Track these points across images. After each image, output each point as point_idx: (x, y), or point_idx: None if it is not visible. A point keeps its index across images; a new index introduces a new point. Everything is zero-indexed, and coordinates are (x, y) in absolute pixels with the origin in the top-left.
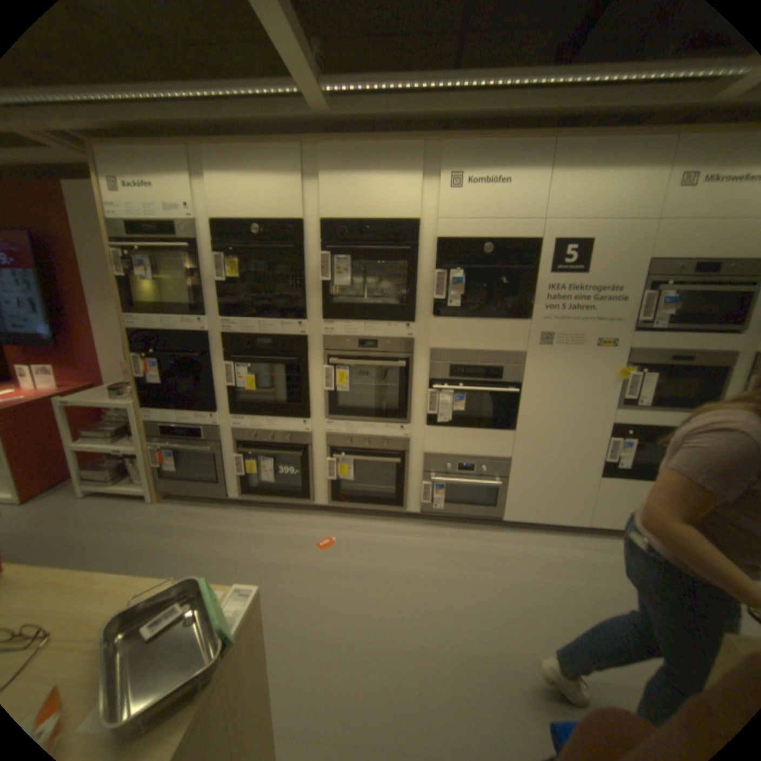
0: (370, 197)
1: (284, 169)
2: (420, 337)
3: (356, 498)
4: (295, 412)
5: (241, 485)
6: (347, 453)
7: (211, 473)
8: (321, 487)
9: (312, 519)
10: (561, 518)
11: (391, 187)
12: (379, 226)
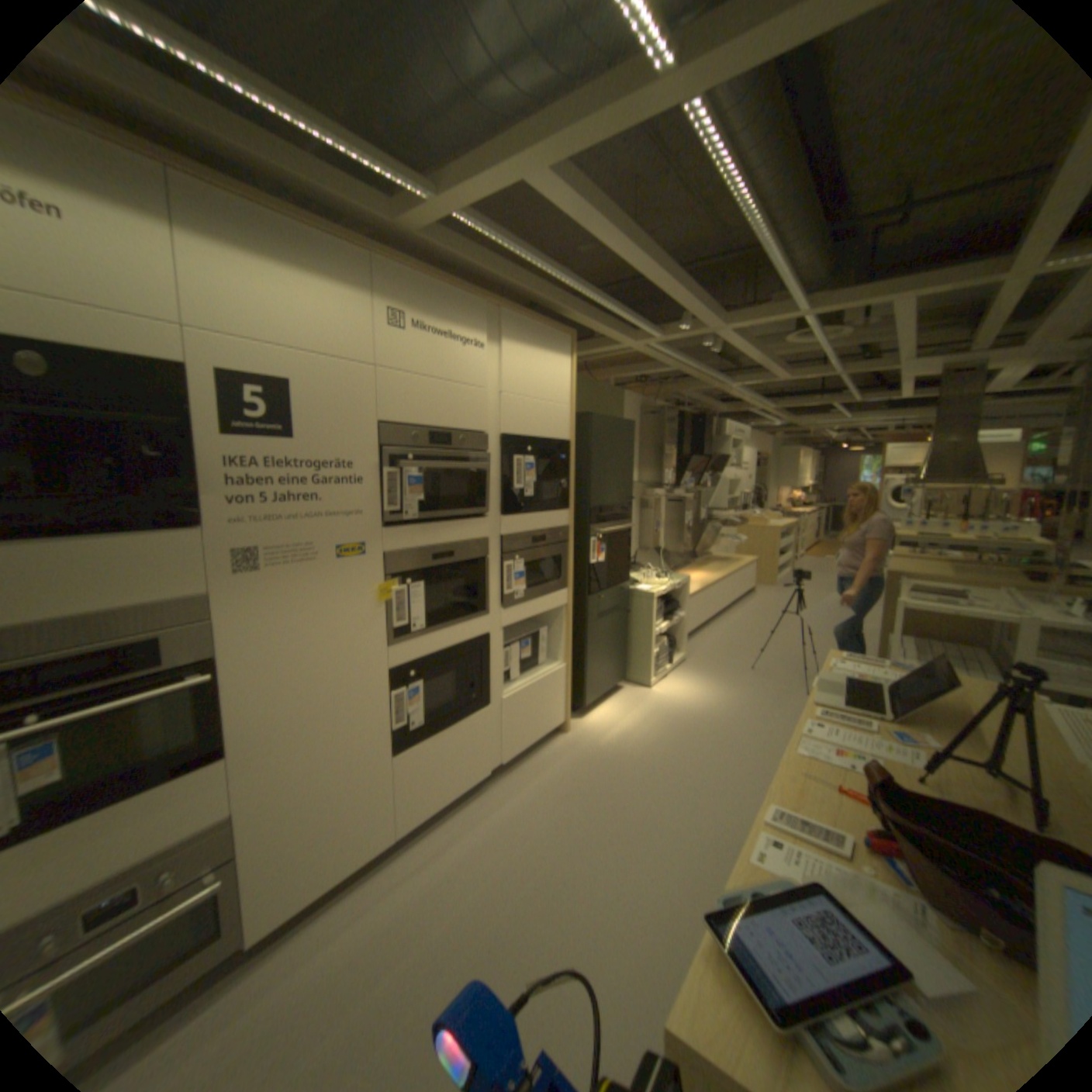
0: None
1: None
2: None
3: None
4: None
5: None
6: None
7: None
8: None
9: None
10: (350, 859)
11: None
12: None
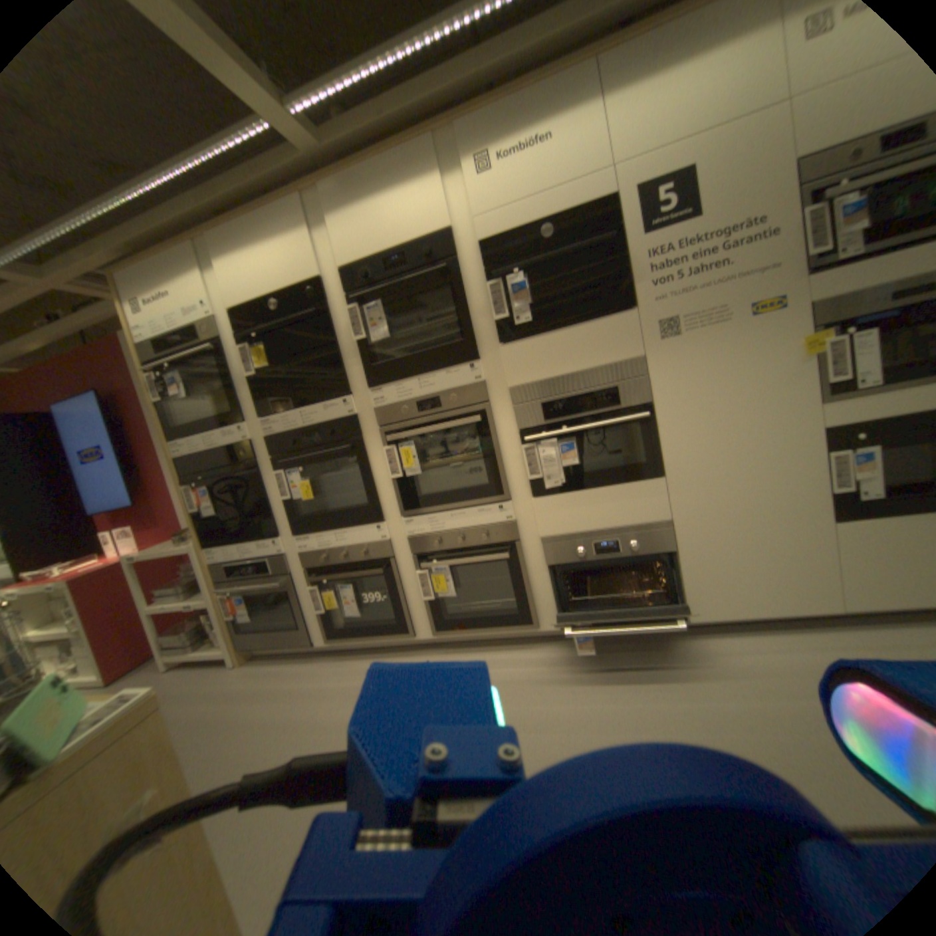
0: (387, 221)
1: (288, 225)
2: (492, 376)
3: (466, 619)
4: (364, 514)
5: (329, 626)
6: (439, 557)
7: (295, 617)
8: (419, 611)
9: (417, 657)
10: (784, 603)
11: (408, 200)
12: (405, 251)
